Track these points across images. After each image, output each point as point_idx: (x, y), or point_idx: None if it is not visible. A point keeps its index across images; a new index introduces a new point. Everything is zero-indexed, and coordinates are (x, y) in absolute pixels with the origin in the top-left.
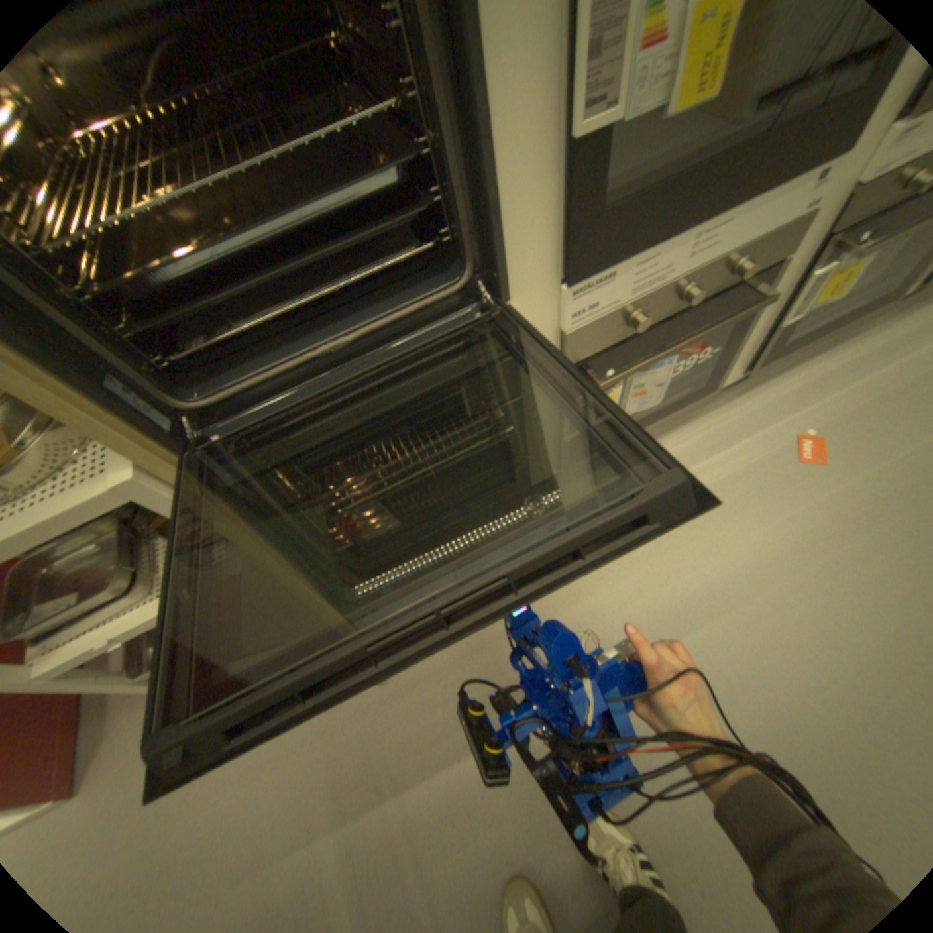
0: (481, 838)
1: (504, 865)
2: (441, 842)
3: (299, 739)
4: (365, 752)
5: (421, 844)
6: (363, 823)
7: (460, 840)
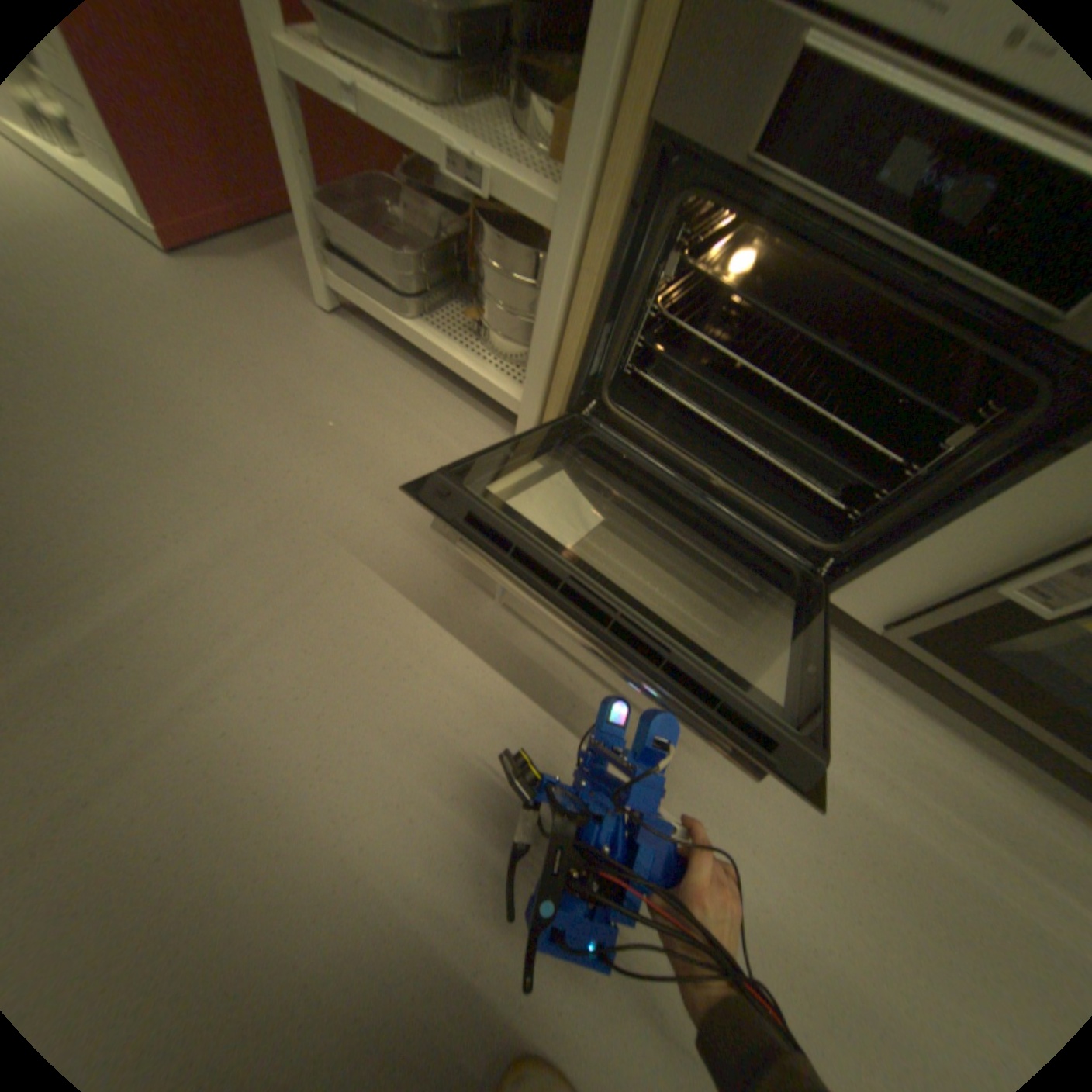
0: (302, 750)
1: (279, 805)
2: (275, 691)
3: (328, 452)
4: (347, 537)
5: (262, 663)
6: (260, 574)
7: (288, 720)
